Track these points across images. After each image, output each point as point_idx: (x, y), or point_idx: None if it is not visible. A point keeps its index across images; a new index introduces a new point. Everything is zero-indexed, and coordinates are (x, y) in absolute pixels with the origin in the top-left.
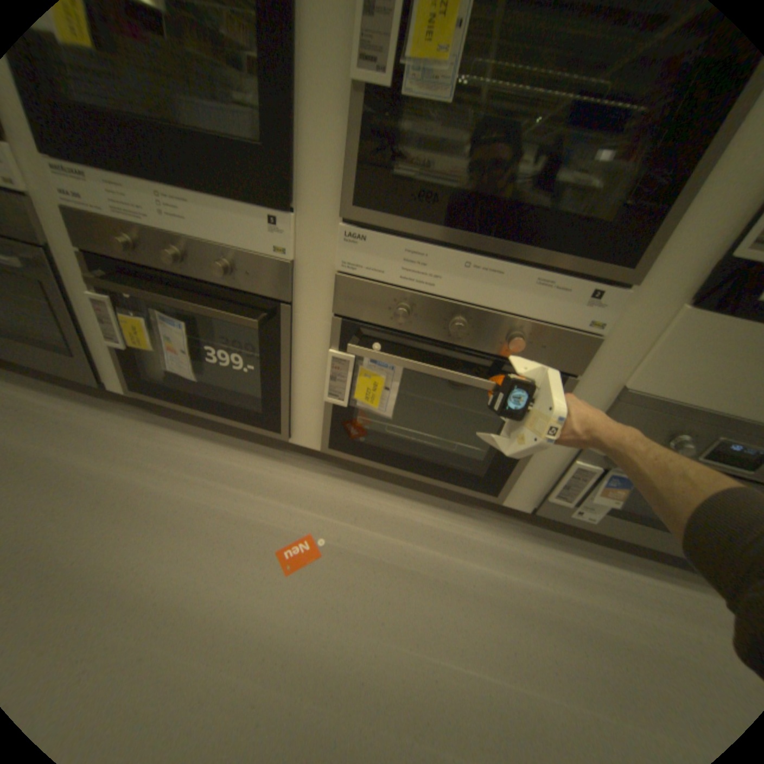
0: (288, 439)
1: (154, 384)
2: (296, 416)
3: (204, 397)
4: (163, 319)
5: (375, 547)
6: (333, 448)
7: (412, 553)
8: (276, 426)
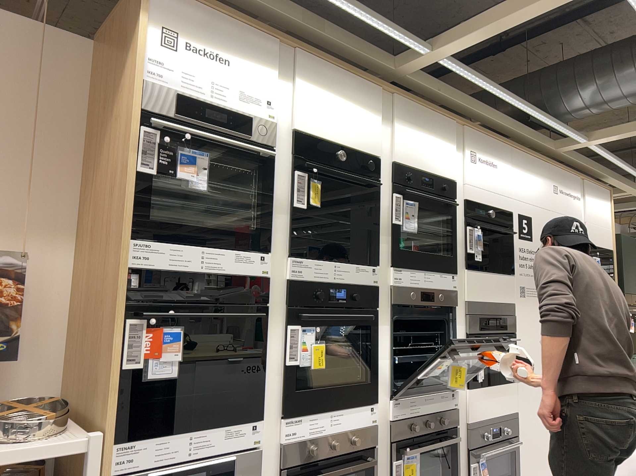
0: None
1: None
2: None
3: None
4: None
5: None
6: None
7: None
8: None
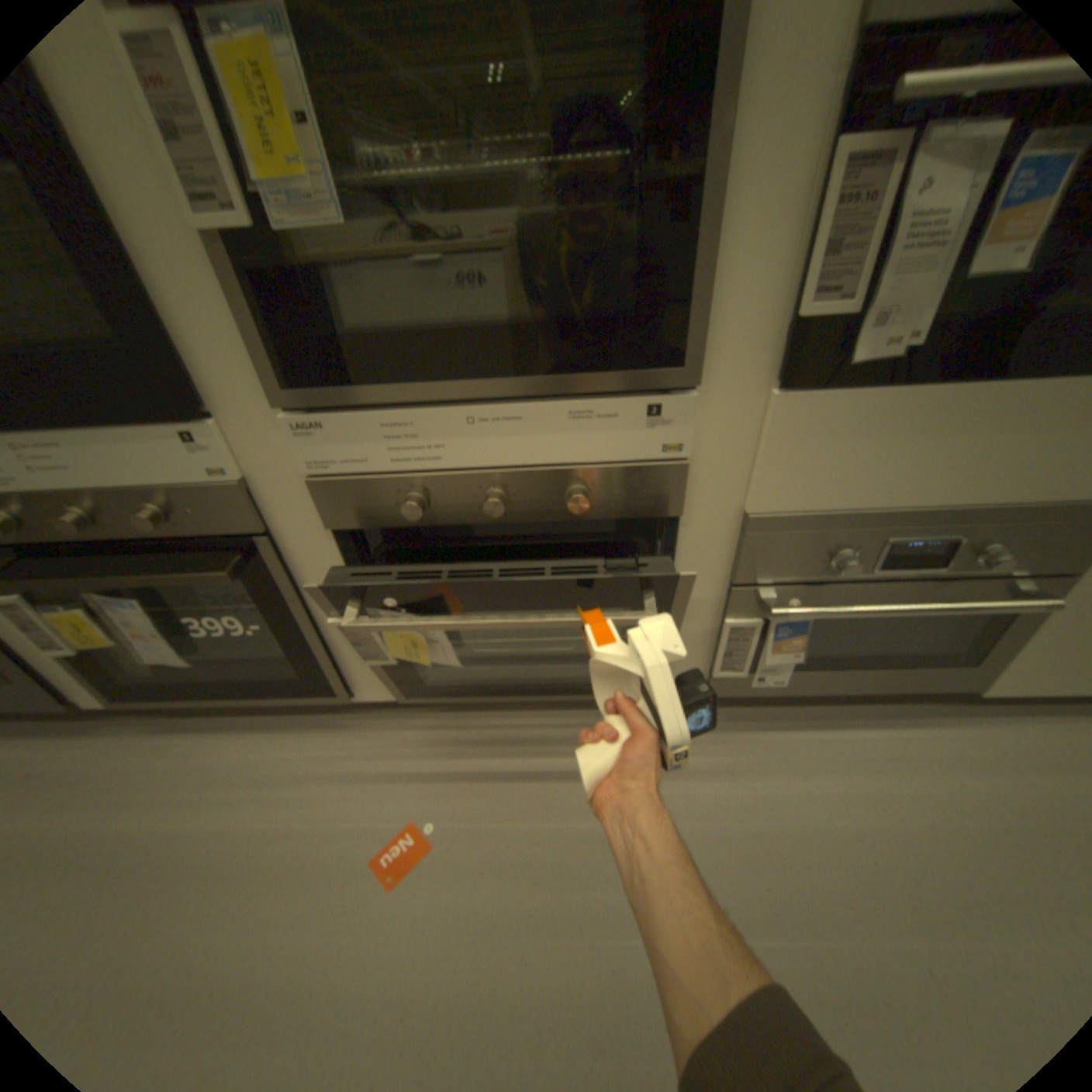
0: (353, 697)
1: (138, 683)
2: (347, 666)
3: (214, 681)
4: (105, 601)
5: (502, 810)
6: (412, 693)
7: (554, 802)
8: (325, 688)
